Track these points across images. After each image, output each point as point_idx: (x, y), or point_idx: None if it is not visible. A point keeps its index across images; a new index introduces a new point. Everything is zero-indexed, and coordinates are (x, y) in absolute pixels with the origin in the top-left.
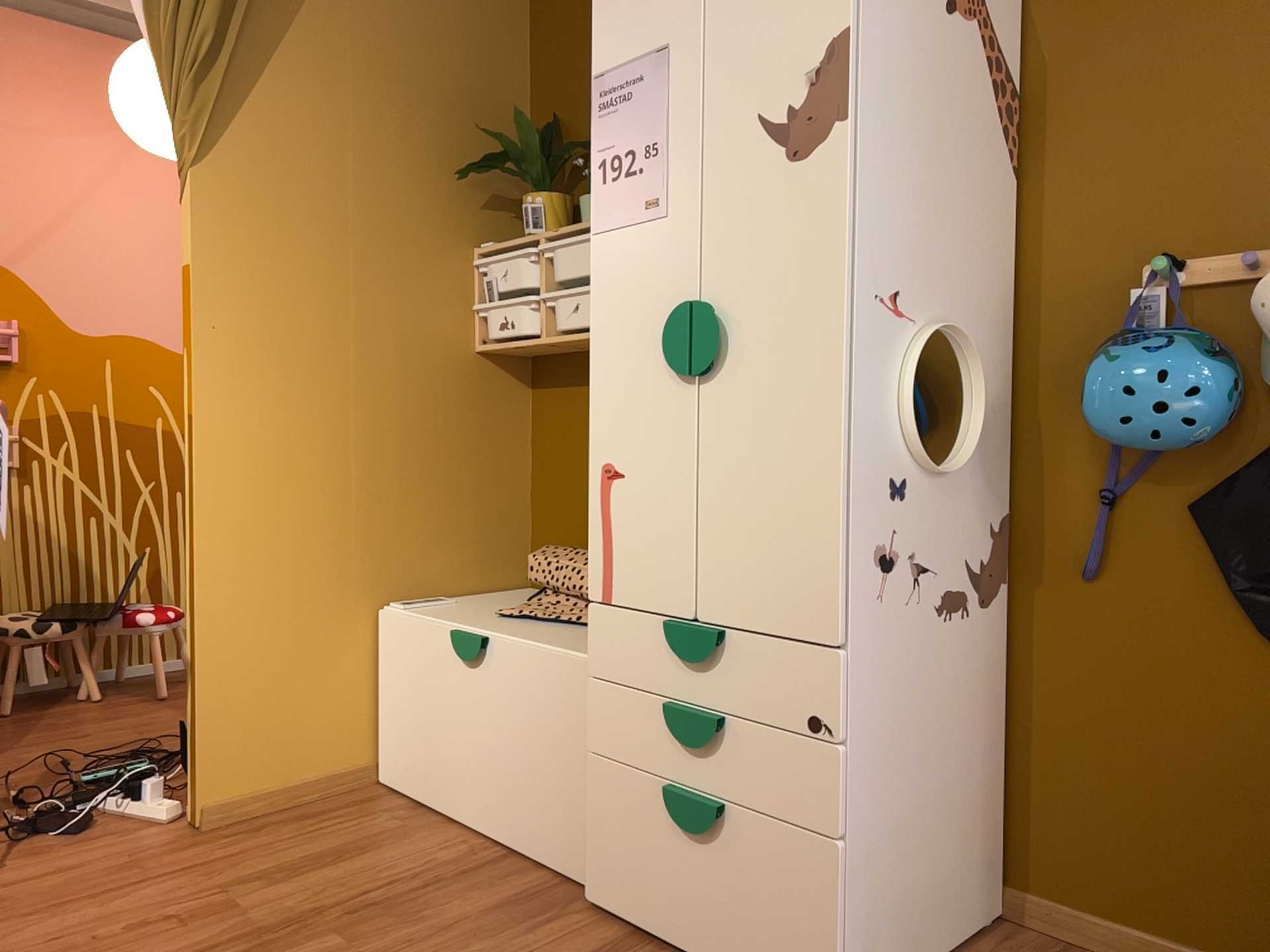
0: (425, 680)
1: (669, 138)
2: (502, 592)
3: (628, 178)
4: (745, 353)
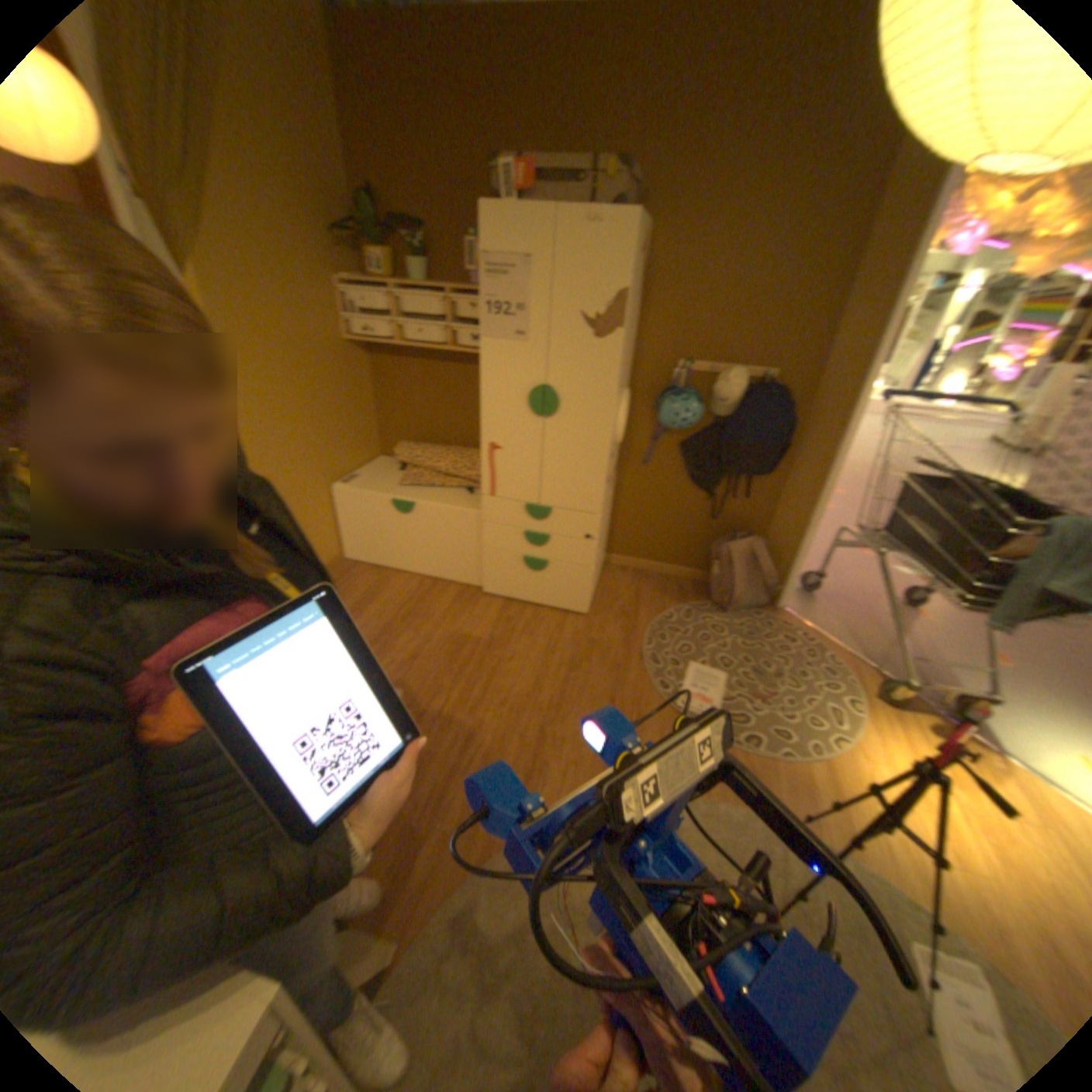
0: (375, 519)
1: (531, 306)
2: (377, 464)
3: (504, 318)
4: (566, 412)
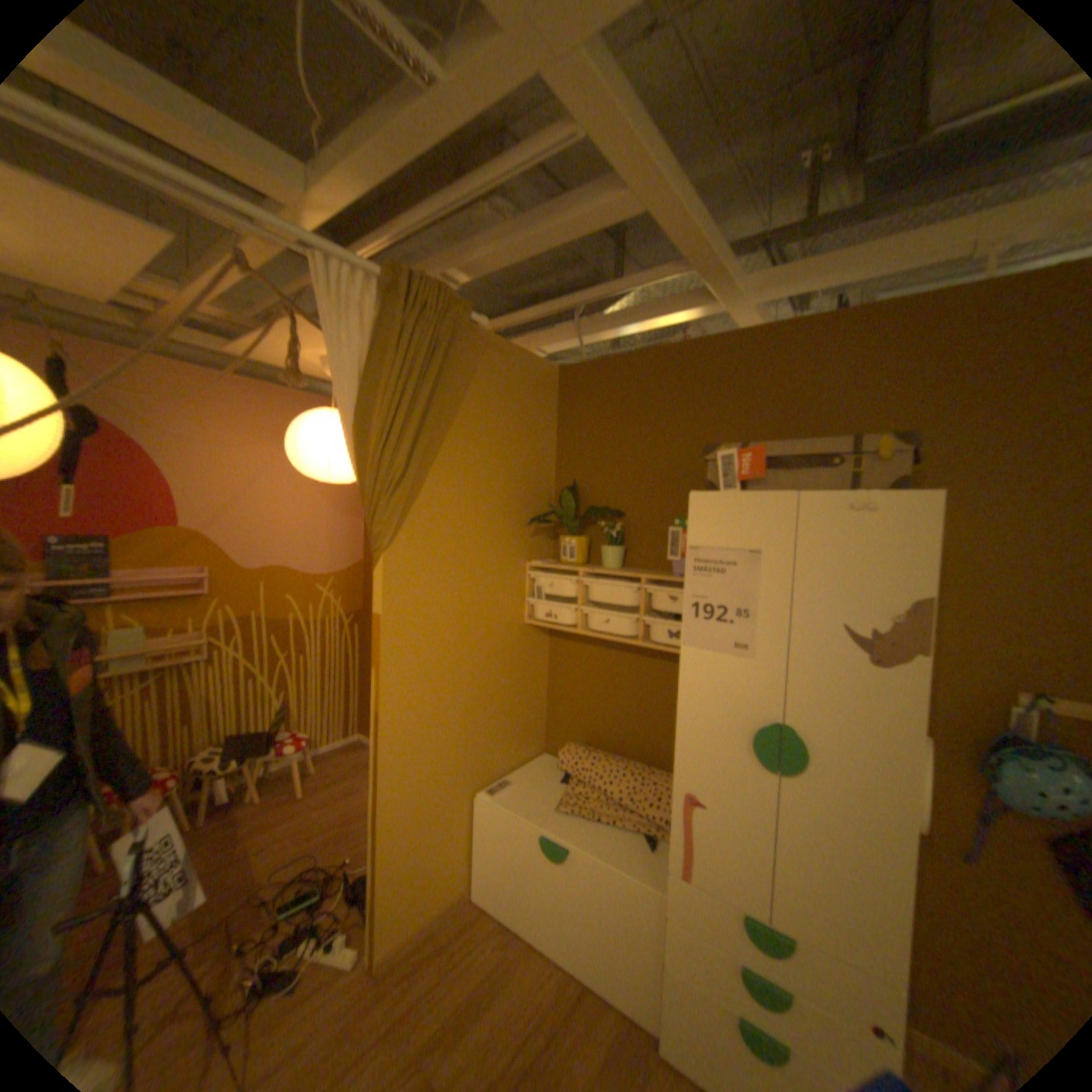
0: (517, 857)
1: (761, 611)
2: (538, 765)
3: (720, 623)
4: (826, 774)
